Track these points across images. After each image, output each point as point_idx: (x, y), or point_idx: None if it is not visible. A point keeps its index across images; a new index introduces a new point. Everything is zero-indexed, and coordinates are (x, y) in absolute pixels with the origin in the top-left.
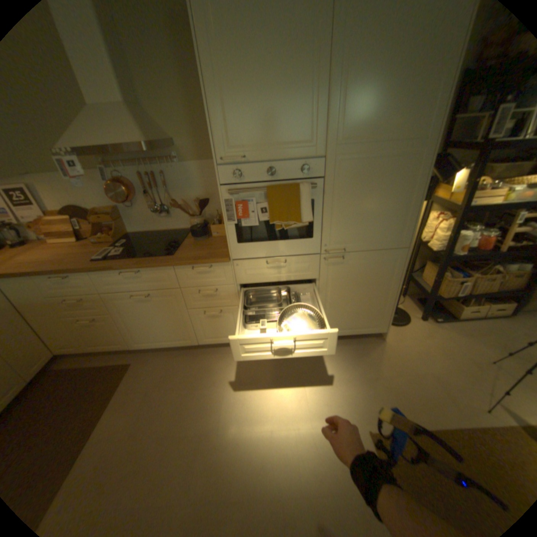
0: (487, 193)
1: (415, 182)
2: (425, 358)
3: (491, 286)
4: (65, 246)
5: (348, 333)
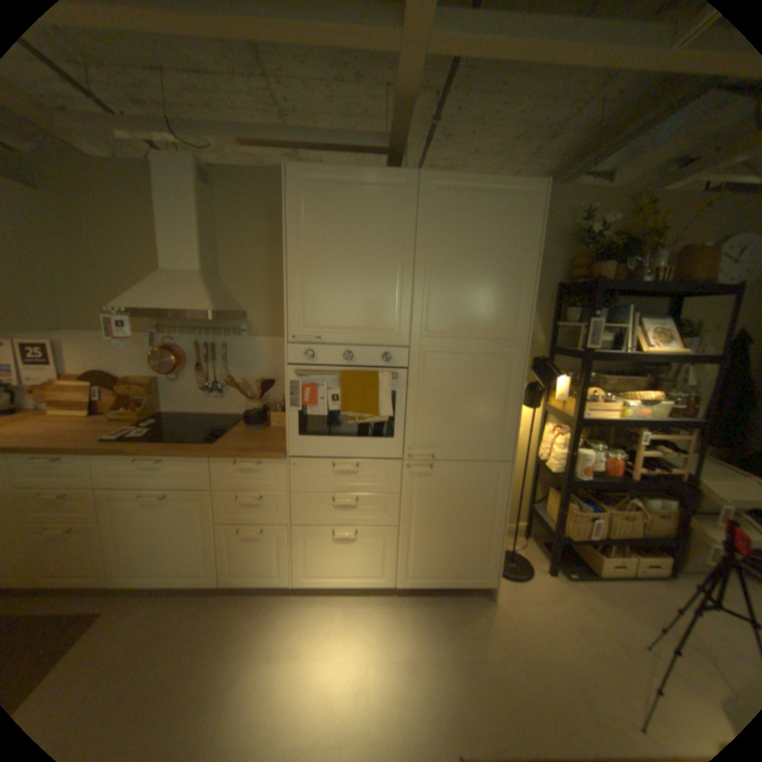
0: (600, 406)
1: (510, 383)
2: (552, 634)
3: (633, 529)
4: (71, 419)
5: (442, 584)
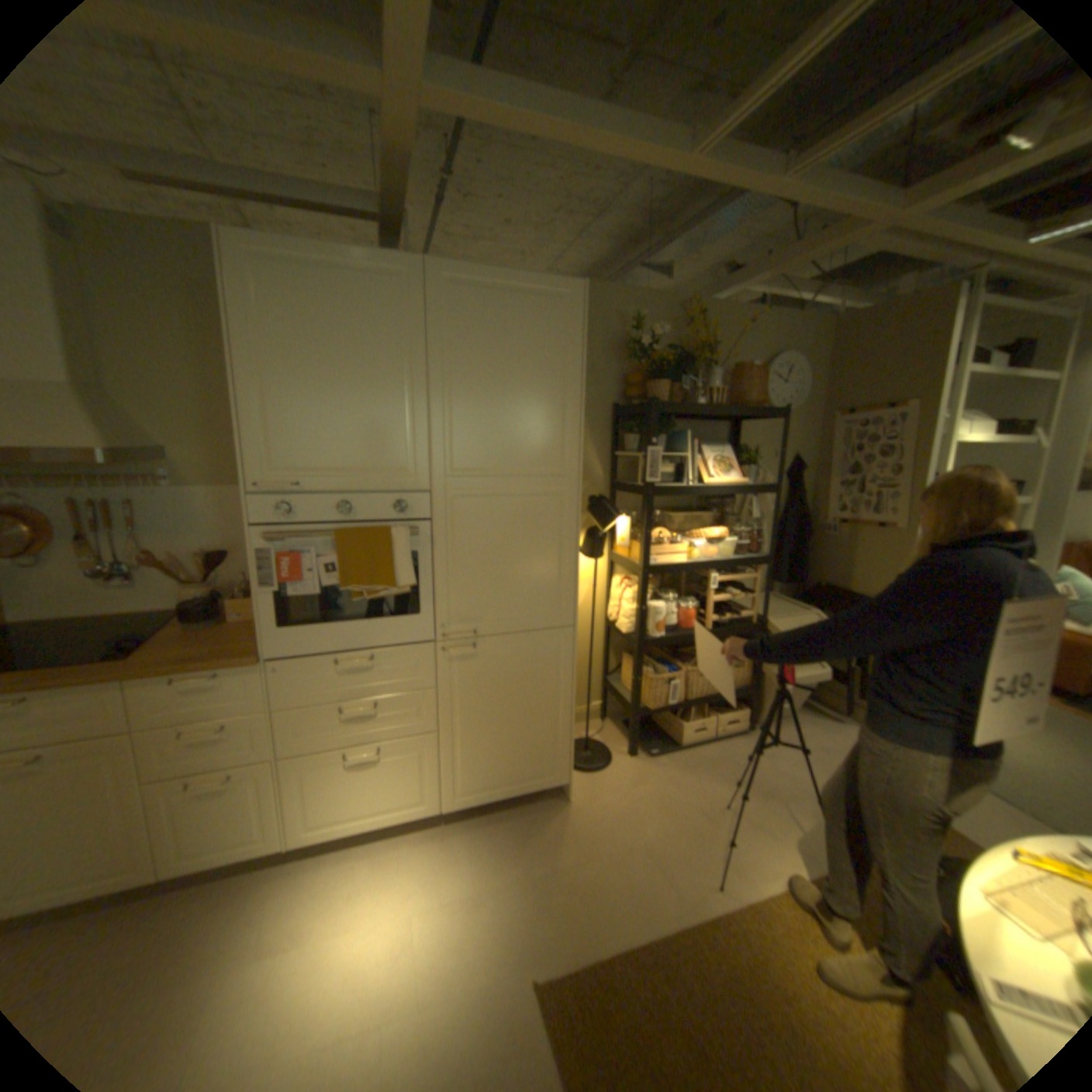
0: (666, 549)
1: (563, 531)
2: (632, 821)
3: (709, 685)
4: None
5: (503, 795)
